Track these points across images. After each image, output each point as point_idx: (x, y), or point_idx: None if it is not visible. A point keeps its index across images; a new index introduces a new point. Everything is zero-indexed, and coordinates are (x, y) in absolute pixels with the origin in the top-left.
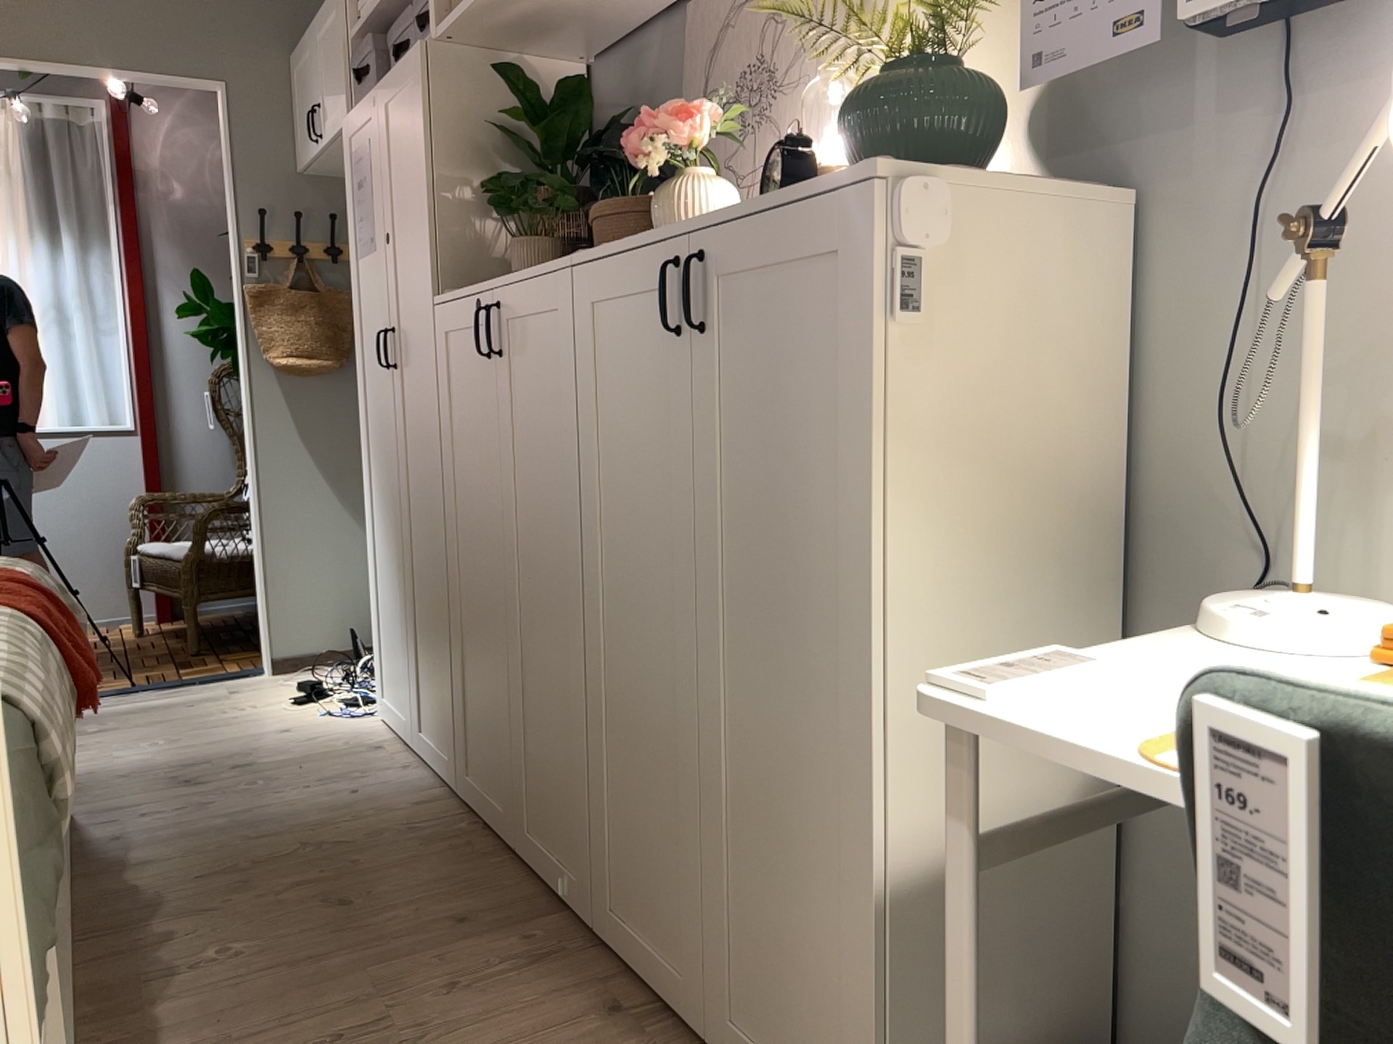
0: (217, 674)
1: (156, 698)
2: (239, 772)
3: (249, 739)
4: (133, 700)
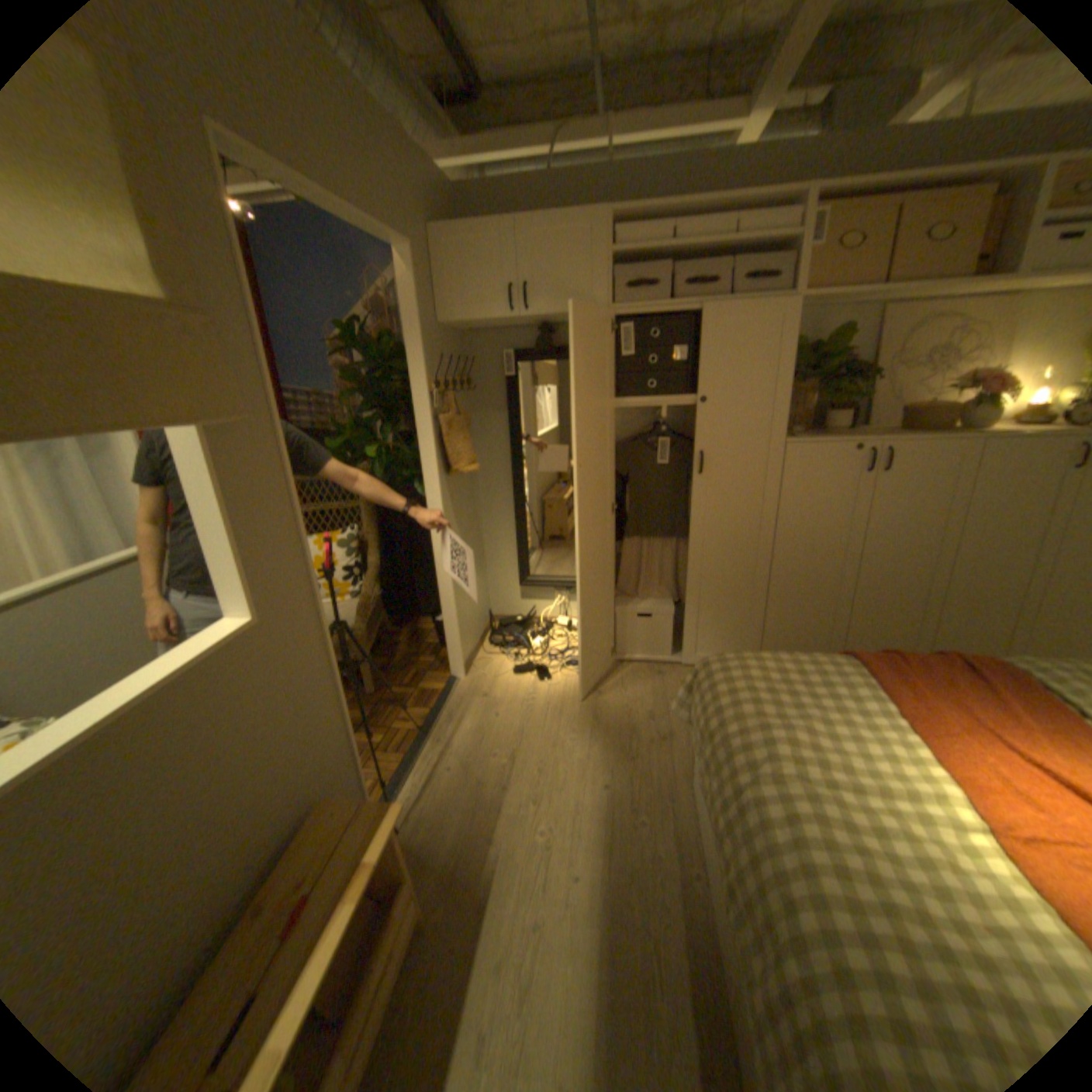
0: (444, 694)
1: (454, 726)
2: (660, 719)
3: (602, 706)
4: (446, 736)
